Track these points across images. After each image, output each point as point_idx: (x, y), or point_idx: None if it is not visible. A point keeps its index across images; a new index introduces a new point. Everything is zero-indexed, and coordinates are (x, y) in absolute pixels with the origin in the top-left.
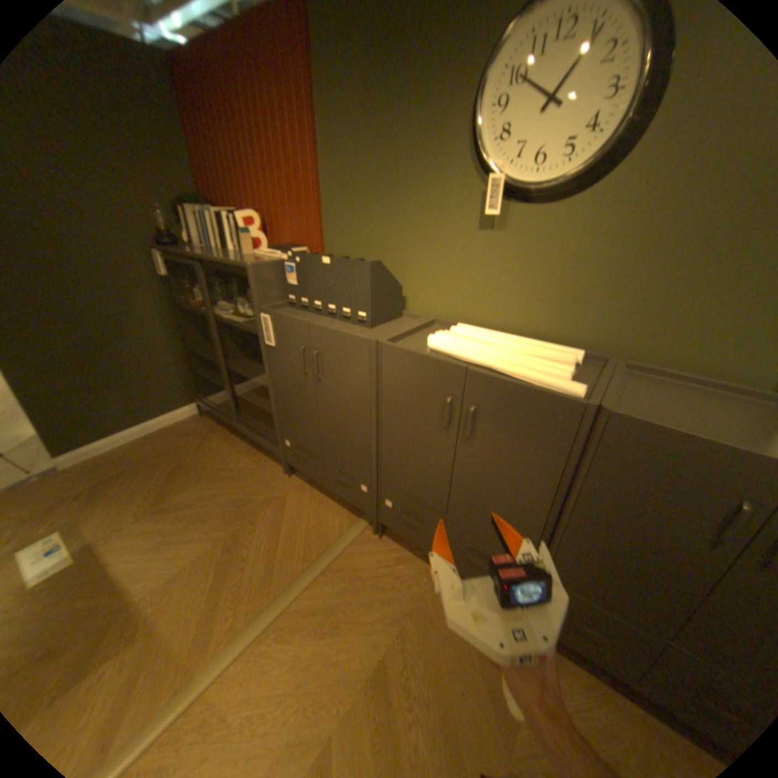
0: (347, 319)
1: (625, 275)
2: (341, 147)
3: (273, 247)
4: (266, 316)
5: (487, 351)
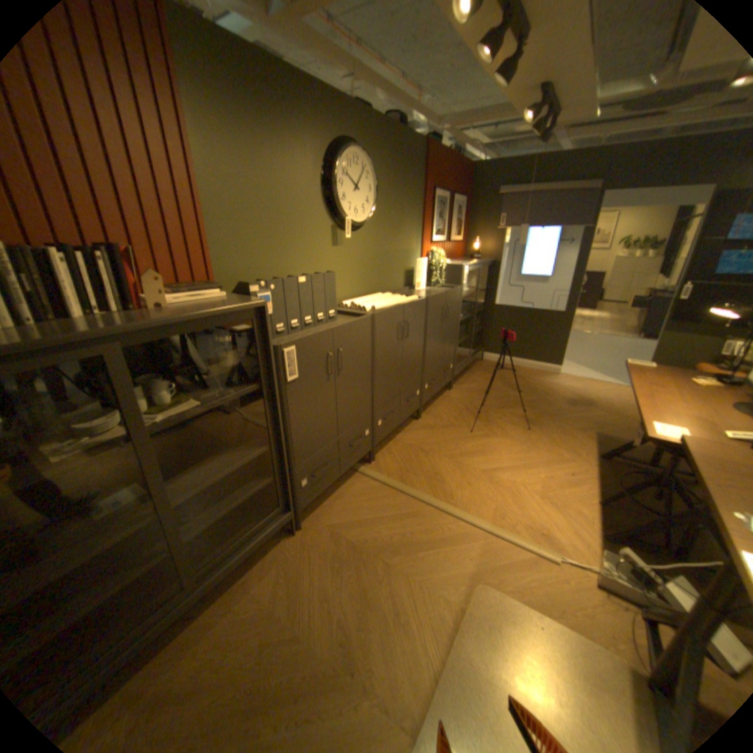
0: (320, 322)
1: (376, 260)
2: (225, 177)
3: (184, 289)
4: (289, 349)
5: (385, 301)
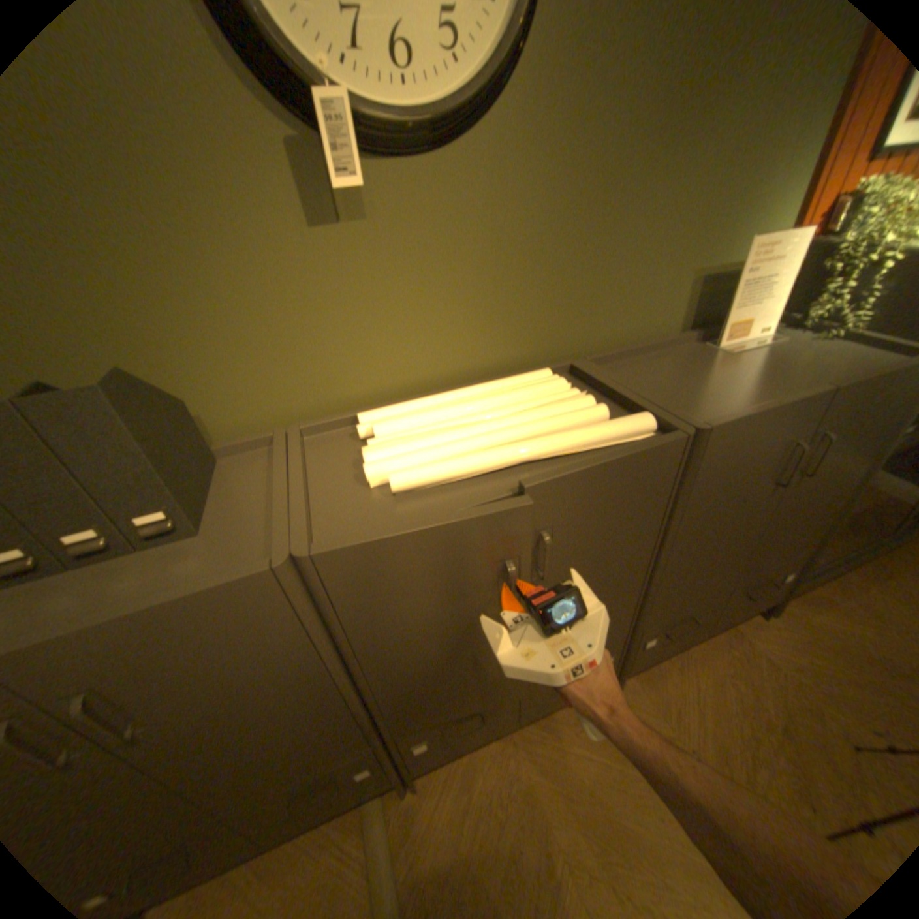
0: (95, 553)
1: (553, 252)
2: None
3: None
4: None
5: (485, 437)
